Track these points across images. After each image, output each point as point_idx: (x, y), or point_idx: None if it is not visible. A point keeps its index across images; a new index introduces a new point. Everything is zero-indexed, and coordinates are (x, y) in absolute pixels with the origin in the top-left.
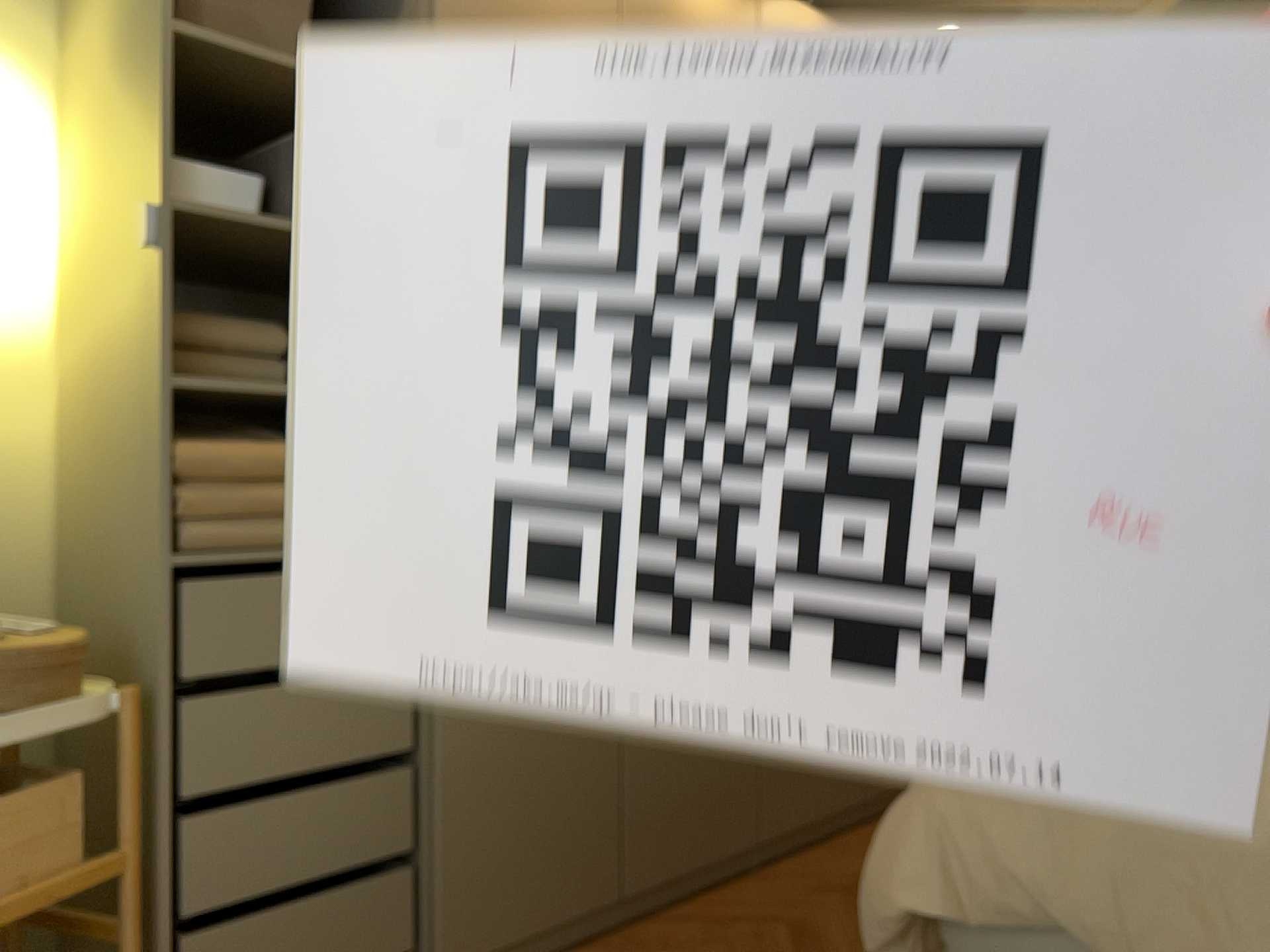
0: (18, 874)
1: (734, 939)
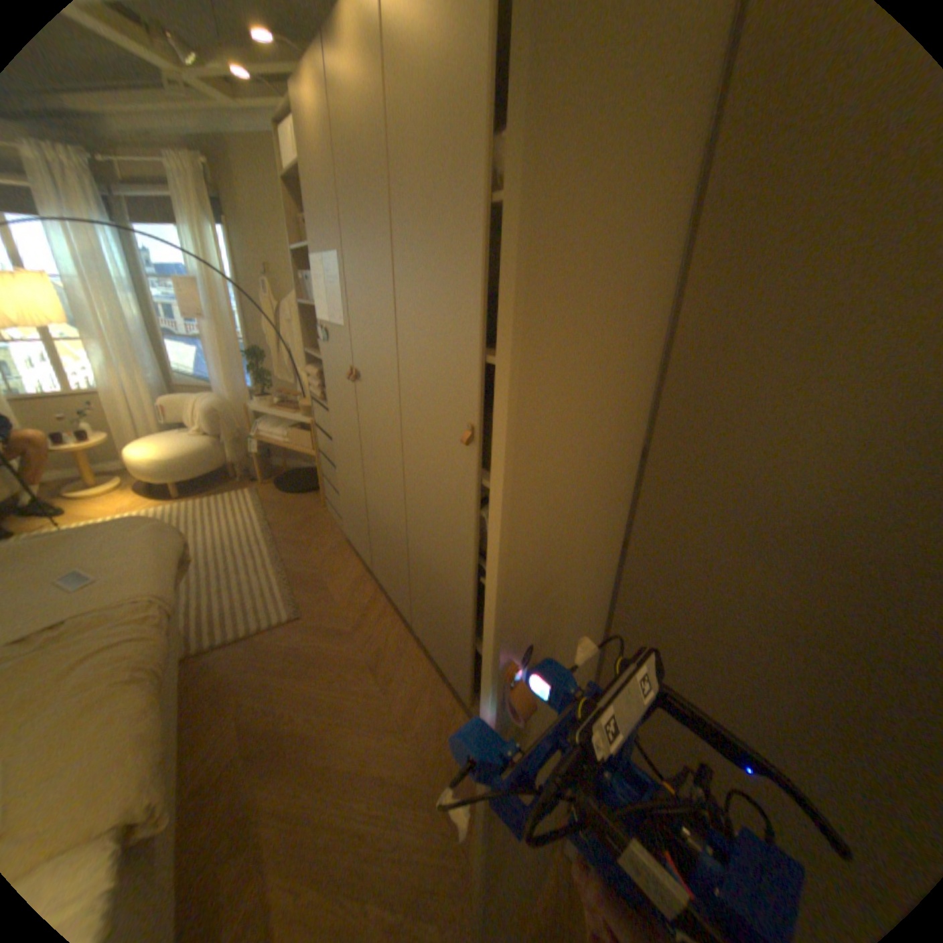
0: (301, 446)
1: (348, 615)
